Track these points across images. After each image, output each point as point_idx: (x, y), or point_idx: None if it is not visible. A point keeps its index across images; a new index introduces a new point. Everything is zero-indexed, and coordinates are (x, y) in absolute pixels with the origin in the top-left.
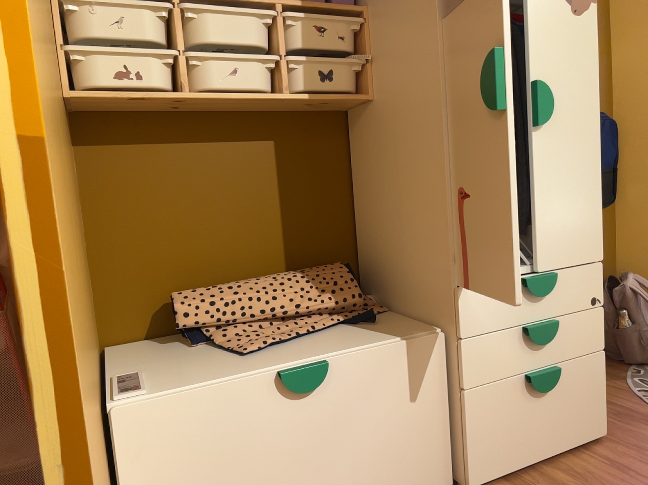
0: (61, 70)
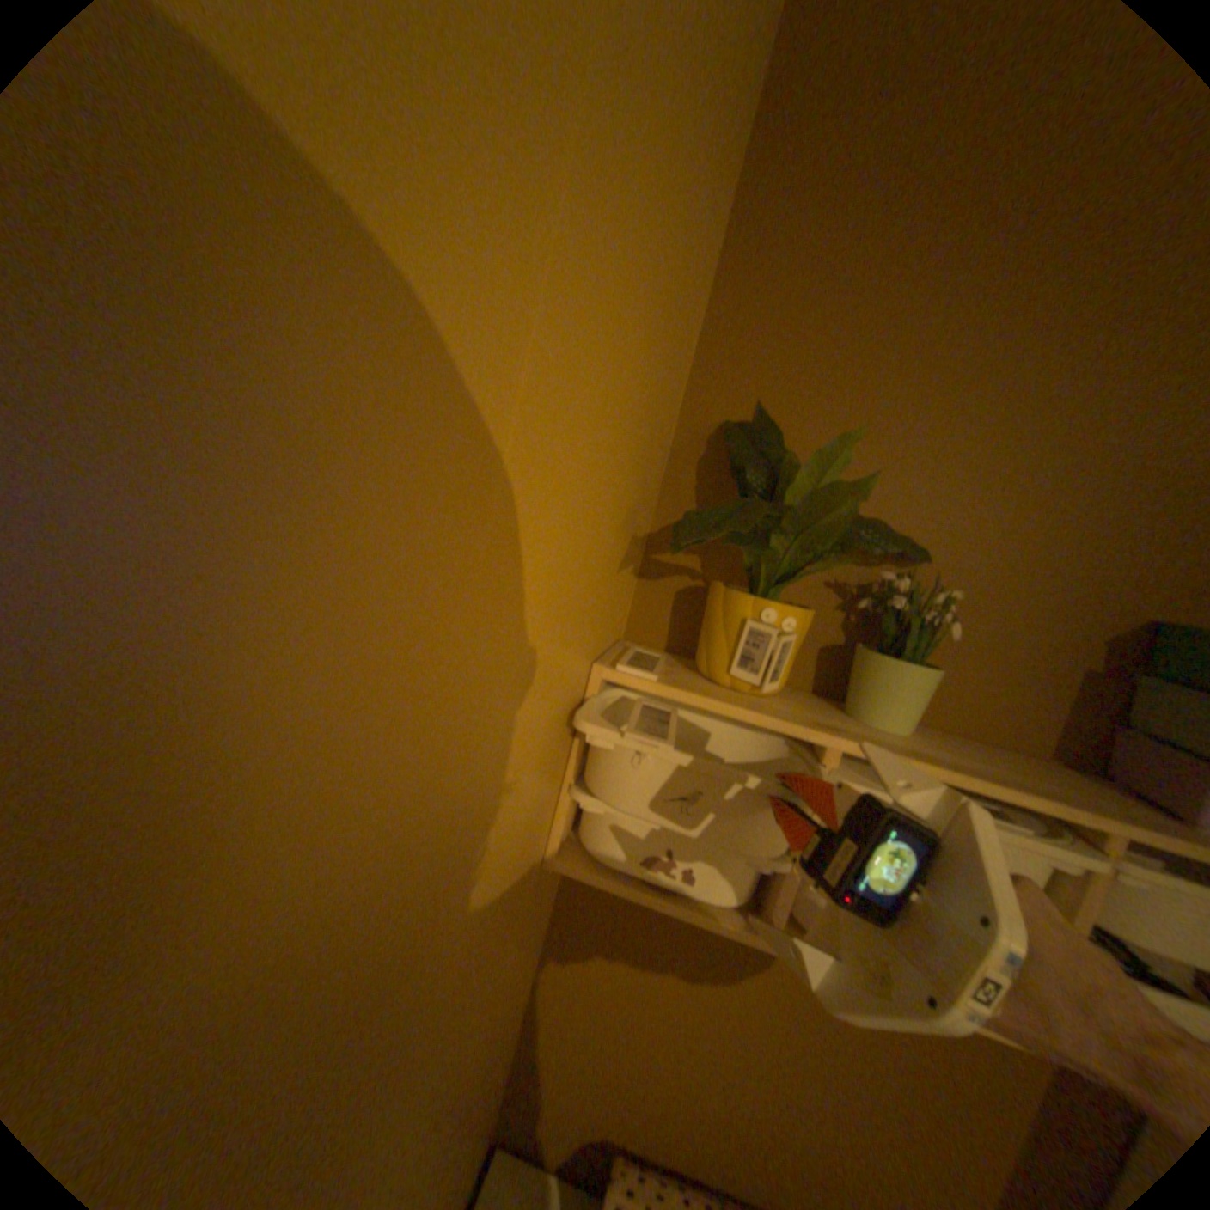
0: (556, 821)
